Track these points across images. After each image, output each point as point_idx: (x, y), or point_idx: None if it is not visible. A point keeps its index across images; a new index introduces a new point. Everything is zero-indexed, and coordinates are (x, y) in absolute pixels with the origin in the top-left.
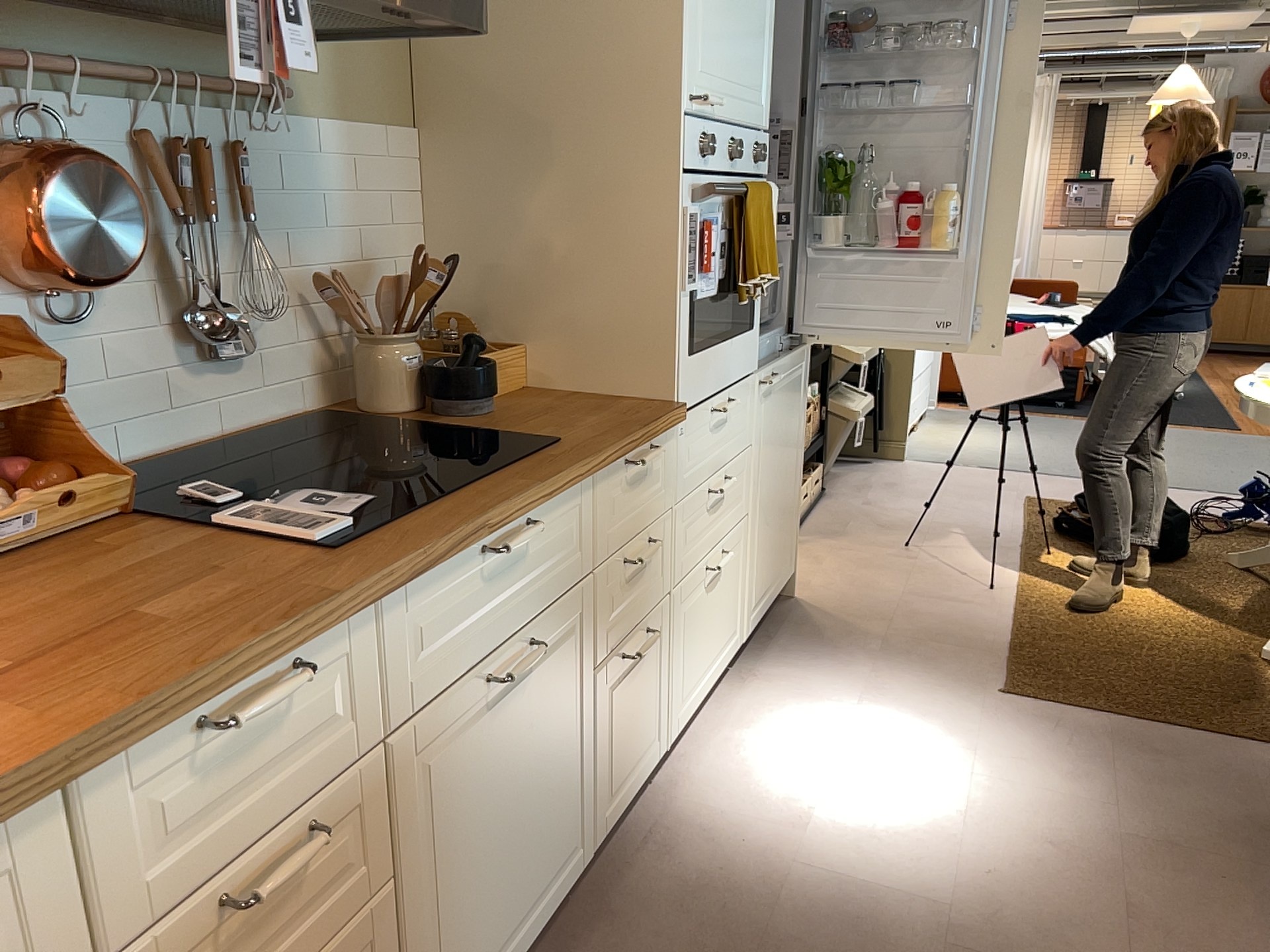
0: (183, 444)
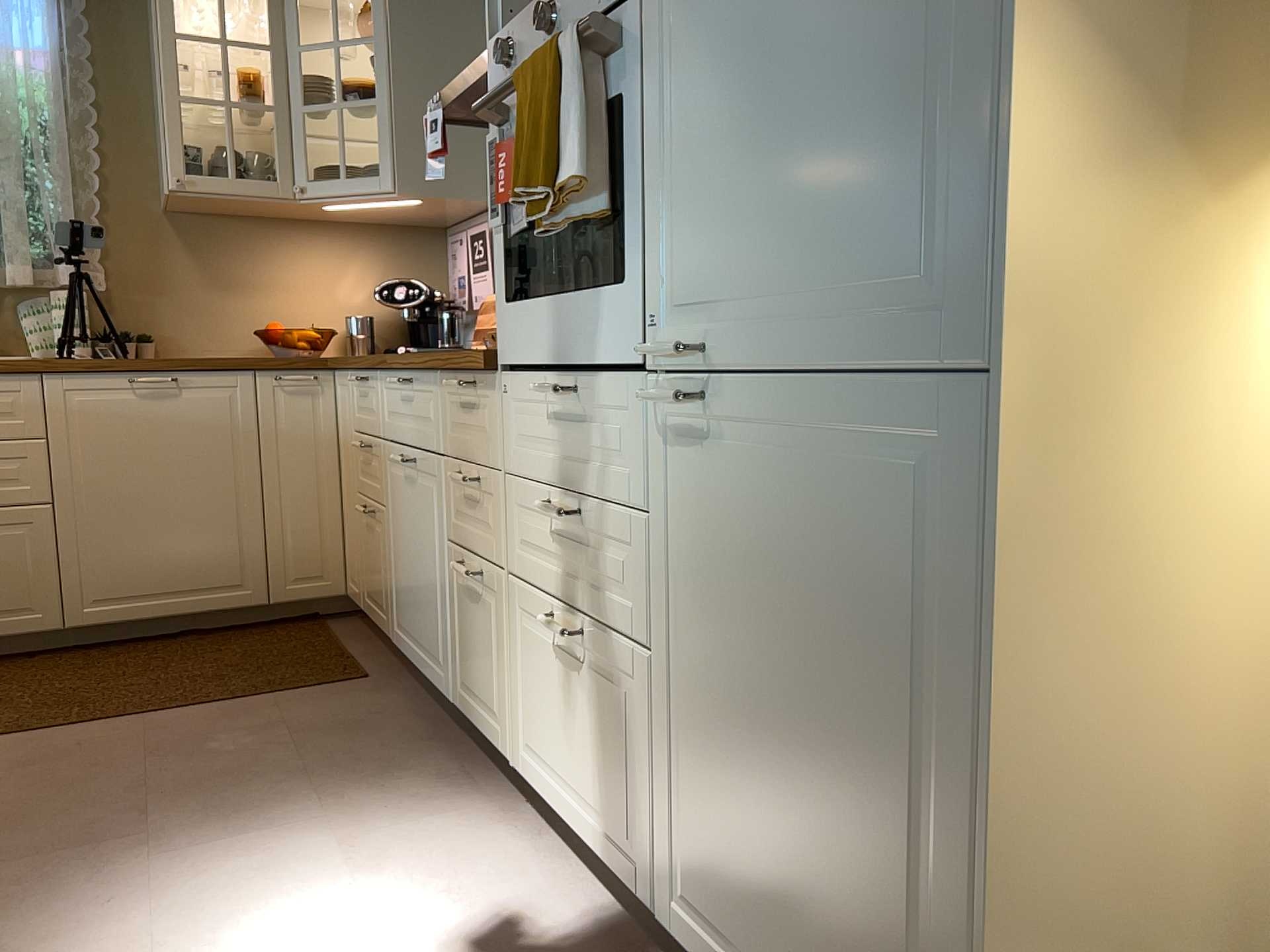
0: None
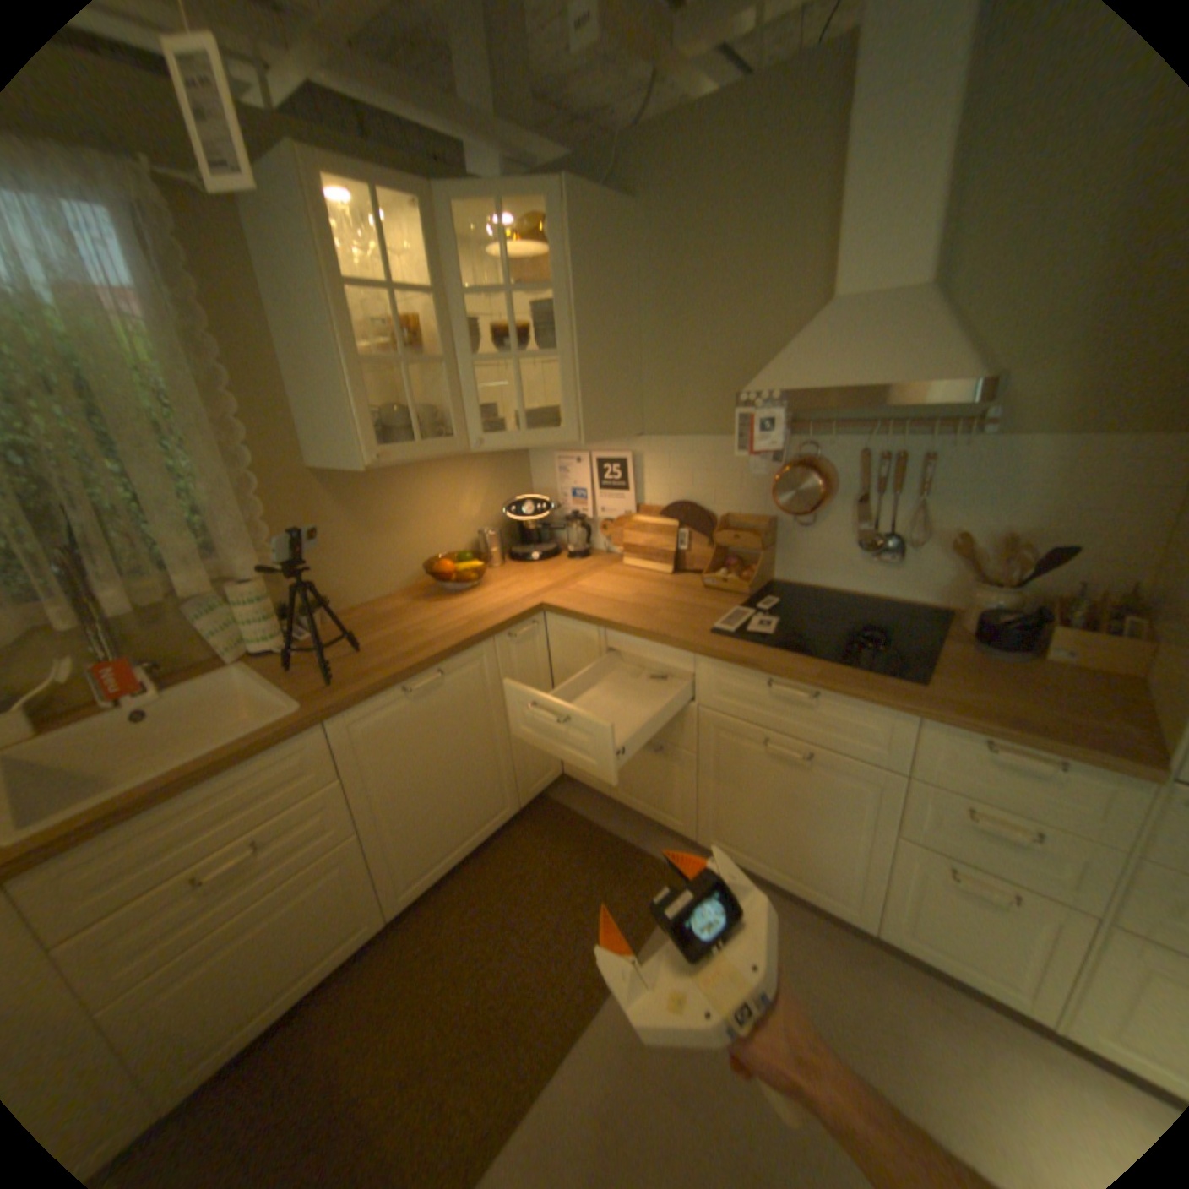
0: (852, 591)
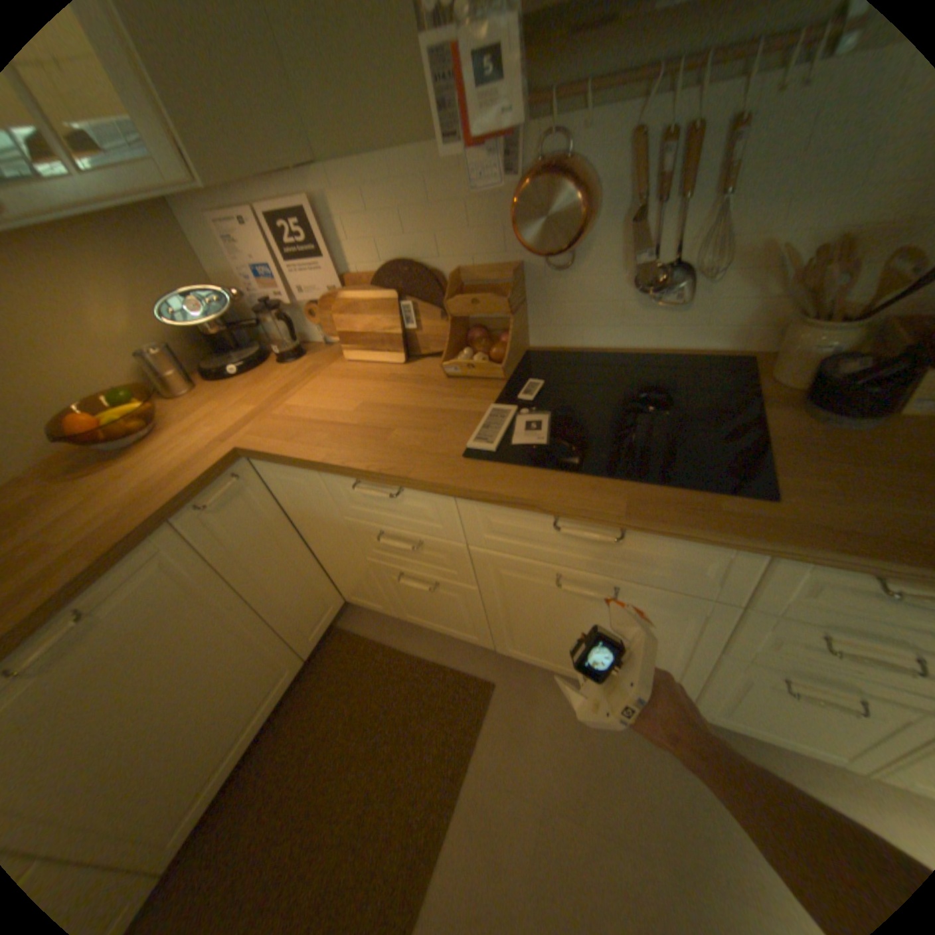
0: (626, 347)
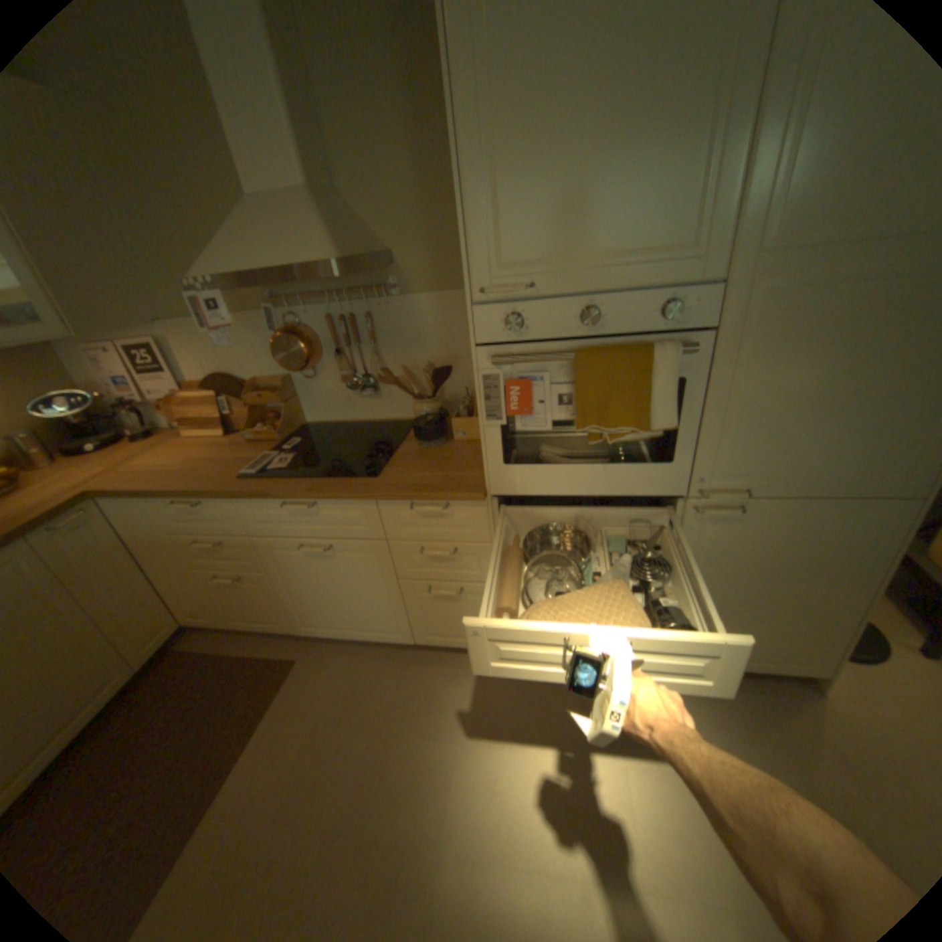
0: (358, 420)
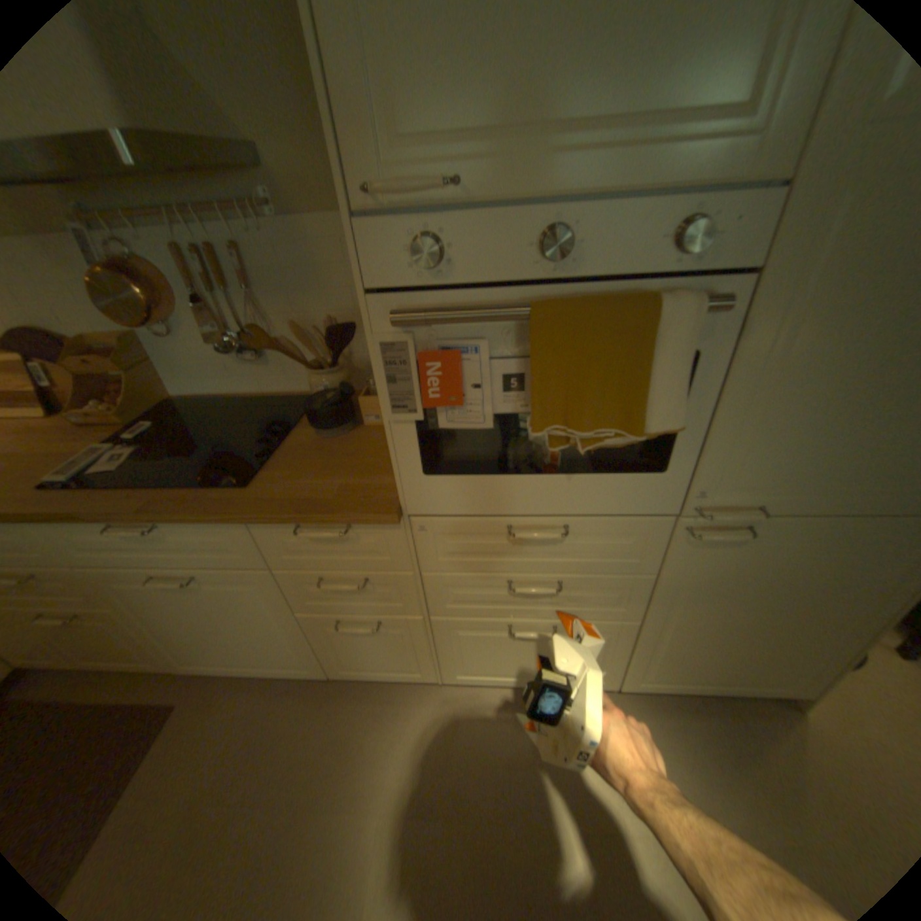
0: (241, 393)
